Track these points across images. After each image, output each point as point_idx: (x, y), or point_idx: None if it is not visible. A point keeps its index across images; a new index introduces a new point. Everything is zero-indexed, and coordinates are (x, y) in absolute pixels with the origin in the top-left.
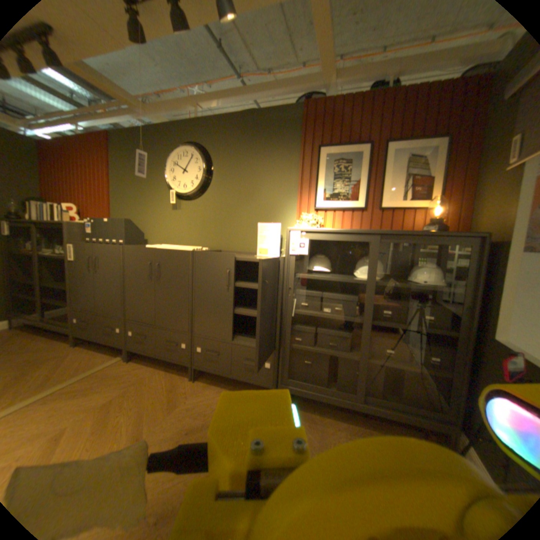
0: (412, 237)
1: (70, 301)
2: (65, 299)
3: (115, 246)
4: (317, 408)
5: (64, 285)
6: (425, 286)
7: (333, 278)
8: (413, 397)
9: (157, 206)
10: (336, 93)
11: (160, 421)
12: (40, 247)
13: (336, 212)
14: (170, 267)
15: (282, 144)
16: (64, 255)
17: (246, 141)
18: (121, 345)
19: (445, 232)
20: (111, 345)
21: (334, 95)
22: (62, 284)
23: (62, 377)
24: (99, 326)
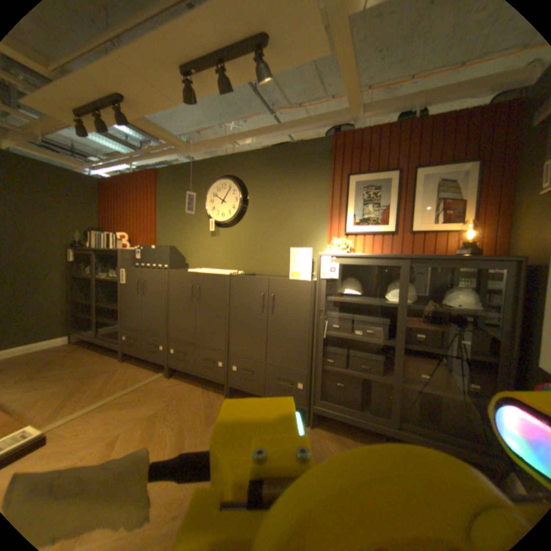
0: (444, 262)
1: (120, 319)
2: (116, 317)
3: (161, 270)
4: (351, 432)
5: (115, 305)
6: (459, 311)
7: (364, 301)
8: (453, 427)
9: (197, 233)
10: (365, 124)
11: (199, 435)
12: (96, 271)
13: (366, 236)
14: (209, 289)
15: (313, 173)
16: (117, 278)
17: (279, 173)
18: (163, 361)
19: (479, 255)
20: (155, 361)
21: (362, 126)
22: (114, 304)
23: (113, 389)
24: (144, 343)
